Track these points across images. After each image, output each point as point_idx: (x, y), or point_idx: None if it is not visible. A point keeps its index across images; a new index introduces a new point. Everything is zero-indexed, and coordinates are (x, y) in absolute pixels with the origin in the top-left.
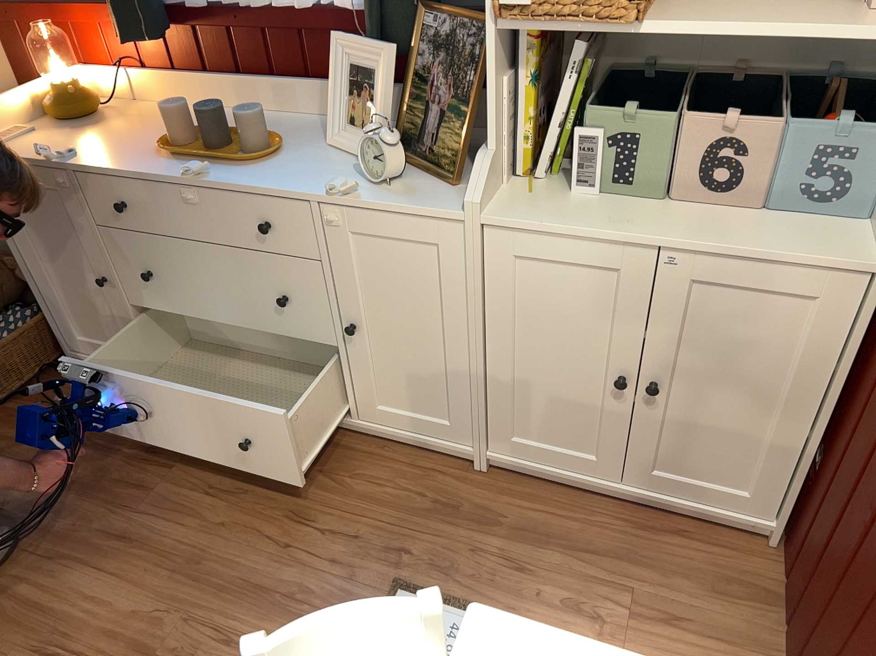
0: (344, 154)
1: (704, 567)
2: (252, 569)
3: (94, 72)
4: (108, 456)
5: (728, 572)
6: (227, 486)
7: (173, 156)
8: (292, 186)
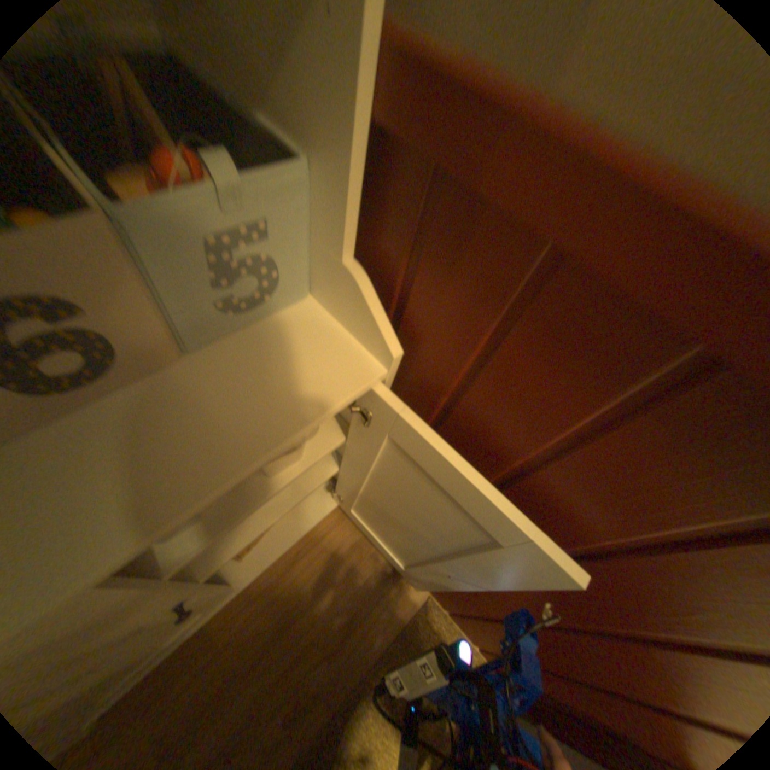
0: None
1: (337, 564)
2: None
3: None
4: None
5: (350, 550)
6: None
7: None
8: None
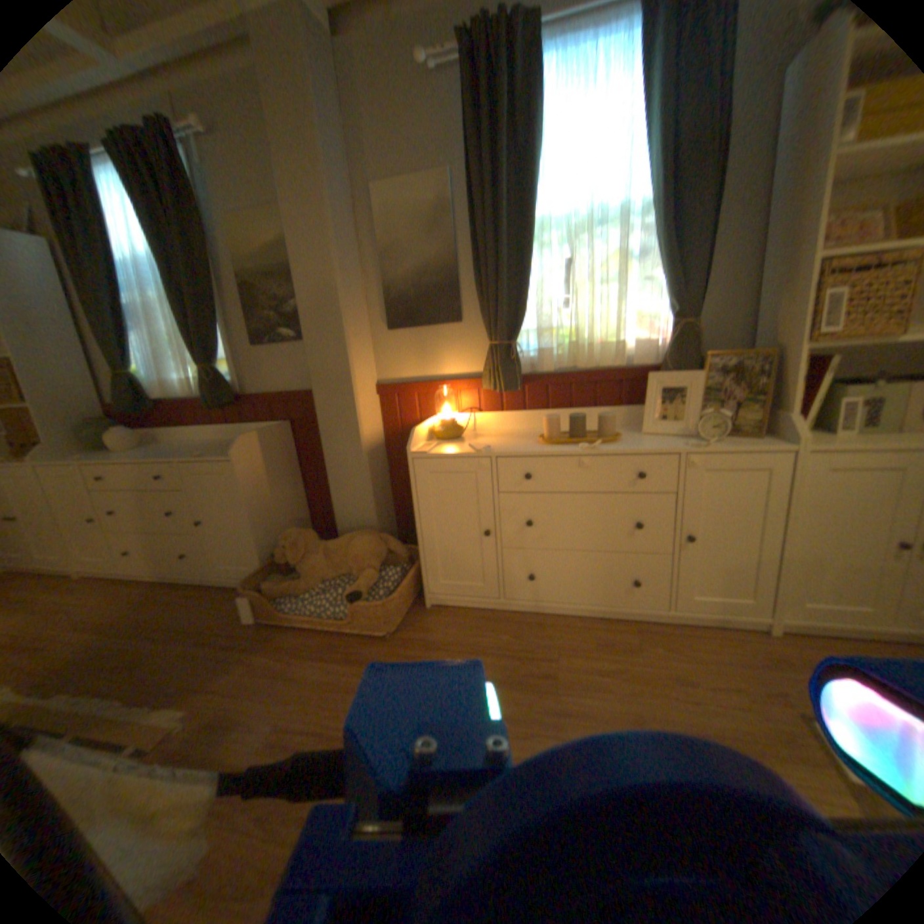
0: (655, 434)
1: None
2: (689, 730)
3: (455, 410)
4: (496, 663)
5: None
6: (608, 672)
7: (545, 444)
8: (655, 446)
